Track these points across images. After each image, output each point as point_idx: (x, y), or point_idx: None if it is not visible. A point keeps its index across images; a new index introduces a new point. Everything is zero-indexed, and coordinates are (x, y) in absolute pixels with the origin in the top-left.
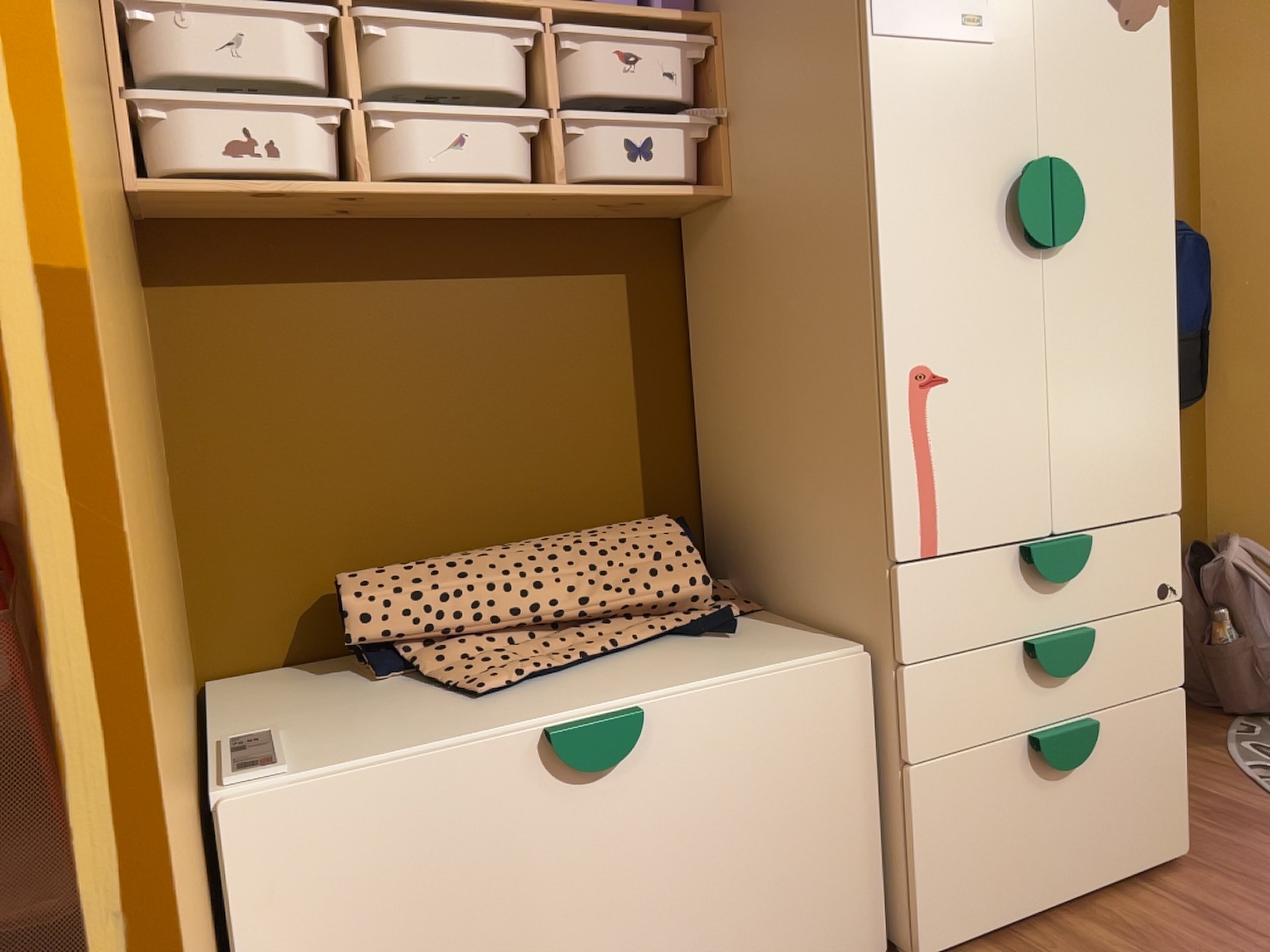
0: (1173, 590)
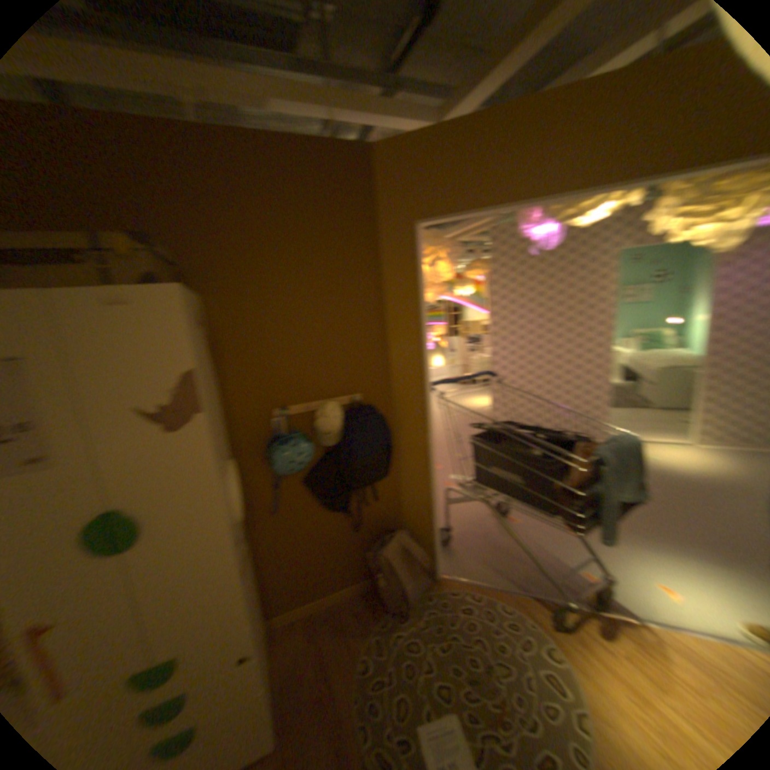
0: (244, 661)
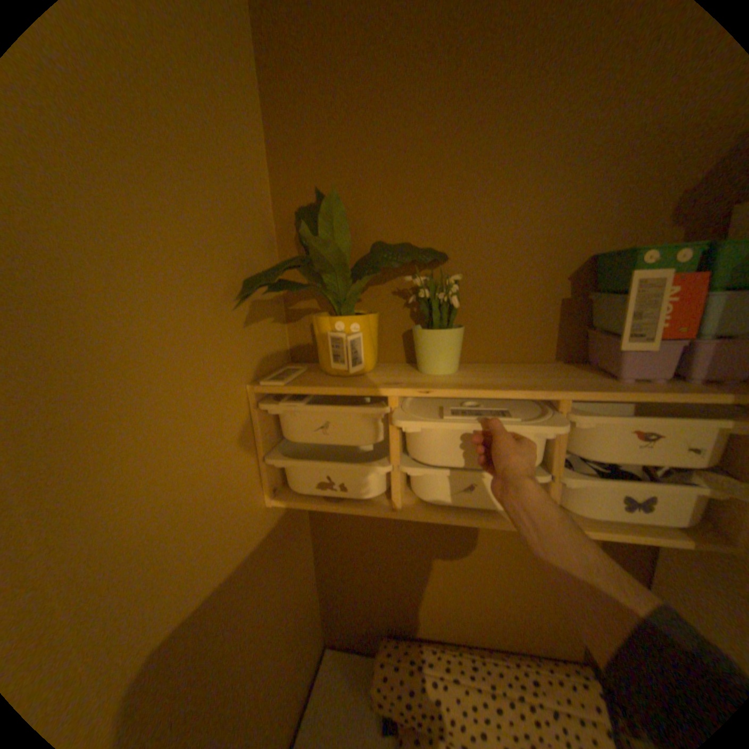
0: None
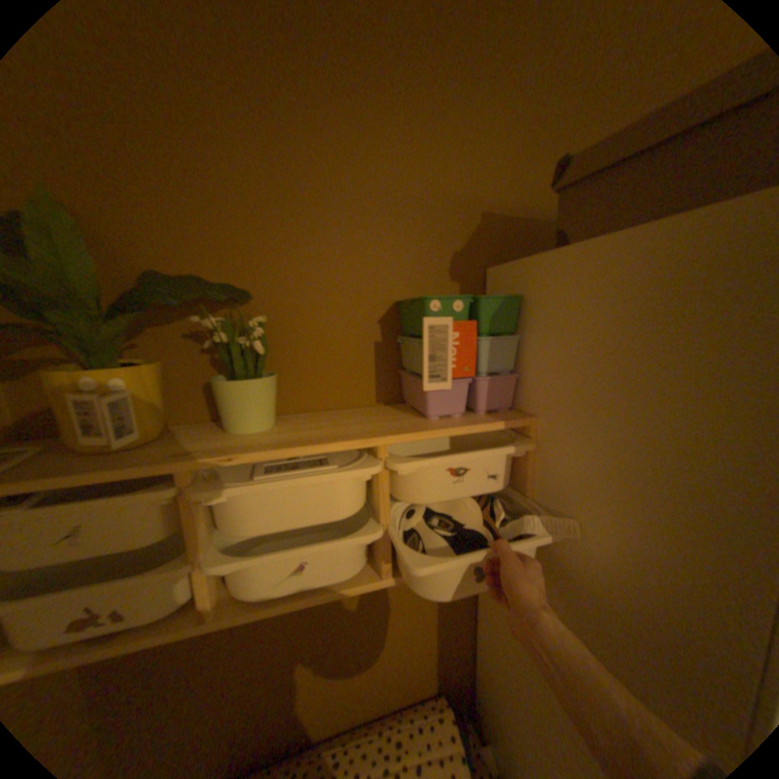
0: None
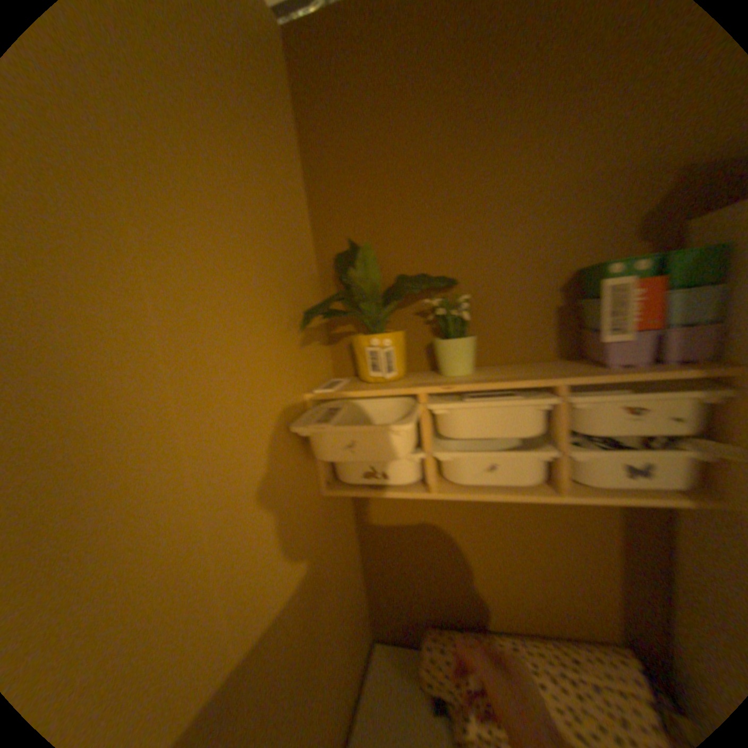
0: None
